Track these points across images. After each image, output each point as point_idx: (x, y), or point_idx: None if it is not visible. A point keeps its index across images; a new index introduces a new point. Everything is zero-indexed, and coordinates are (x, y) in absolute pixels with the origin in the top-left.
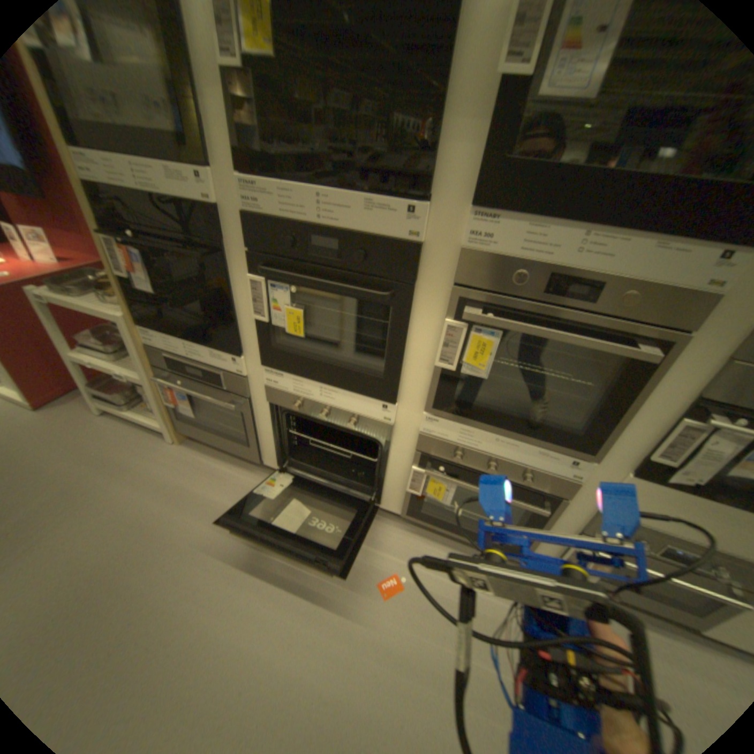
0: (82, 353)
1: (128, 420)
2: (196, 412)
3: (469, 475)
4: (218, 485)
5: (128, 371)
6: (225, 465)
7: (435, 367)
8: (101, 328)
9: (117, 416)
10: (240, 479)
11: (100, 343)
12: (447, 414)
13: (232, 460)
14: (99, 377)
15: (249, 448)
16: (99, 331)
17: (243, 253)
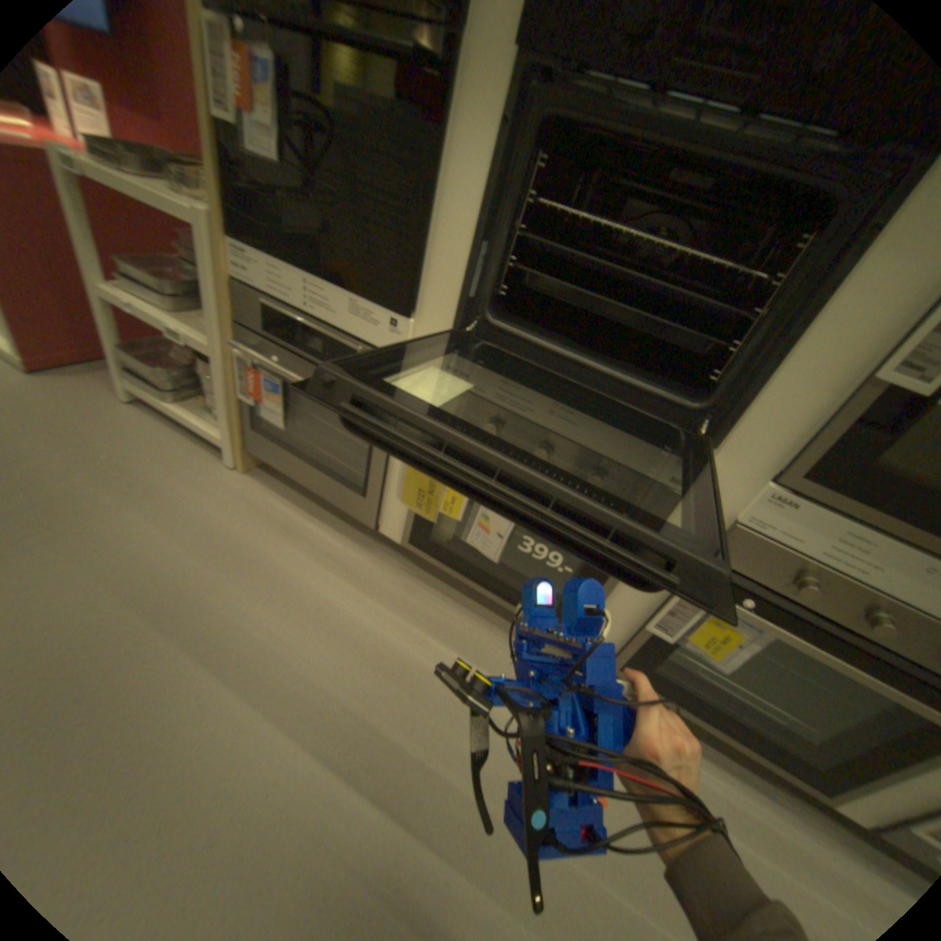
0: (129, 291)
1: (176, 417)
2: (290, 421)
3: (808, 626)
4: (301, 549)
5: (195, 330)
6: (315, 519)
7: (864, 385)
8: (166, 262)
9: (161, 408)
10: (336, 547)
11: (161, 280)
12: (838, 494)
13: (328, 515)
14: (146, 349)
15: (365, 498)
16: (162, 264)
17: (503, 67)
